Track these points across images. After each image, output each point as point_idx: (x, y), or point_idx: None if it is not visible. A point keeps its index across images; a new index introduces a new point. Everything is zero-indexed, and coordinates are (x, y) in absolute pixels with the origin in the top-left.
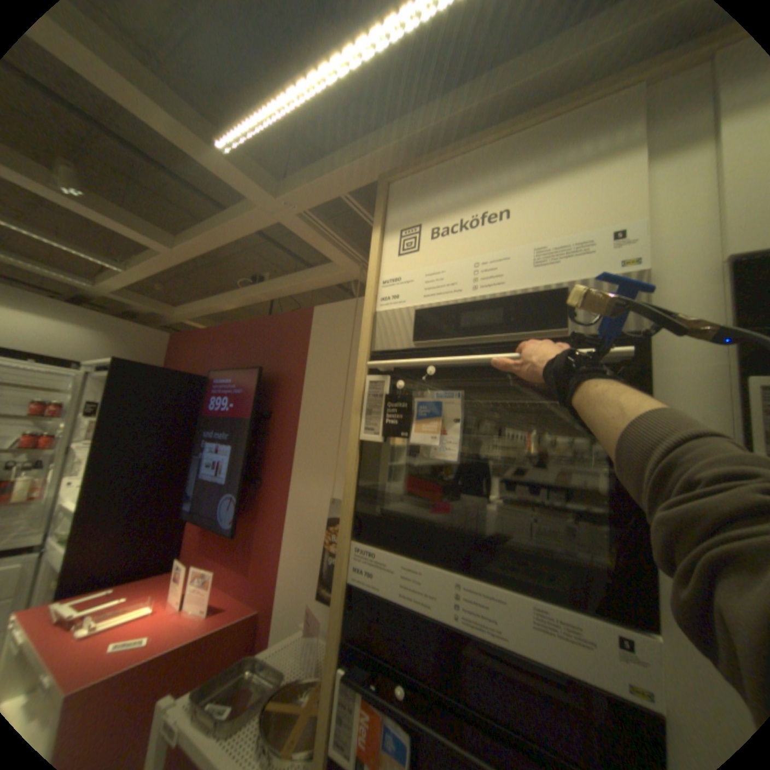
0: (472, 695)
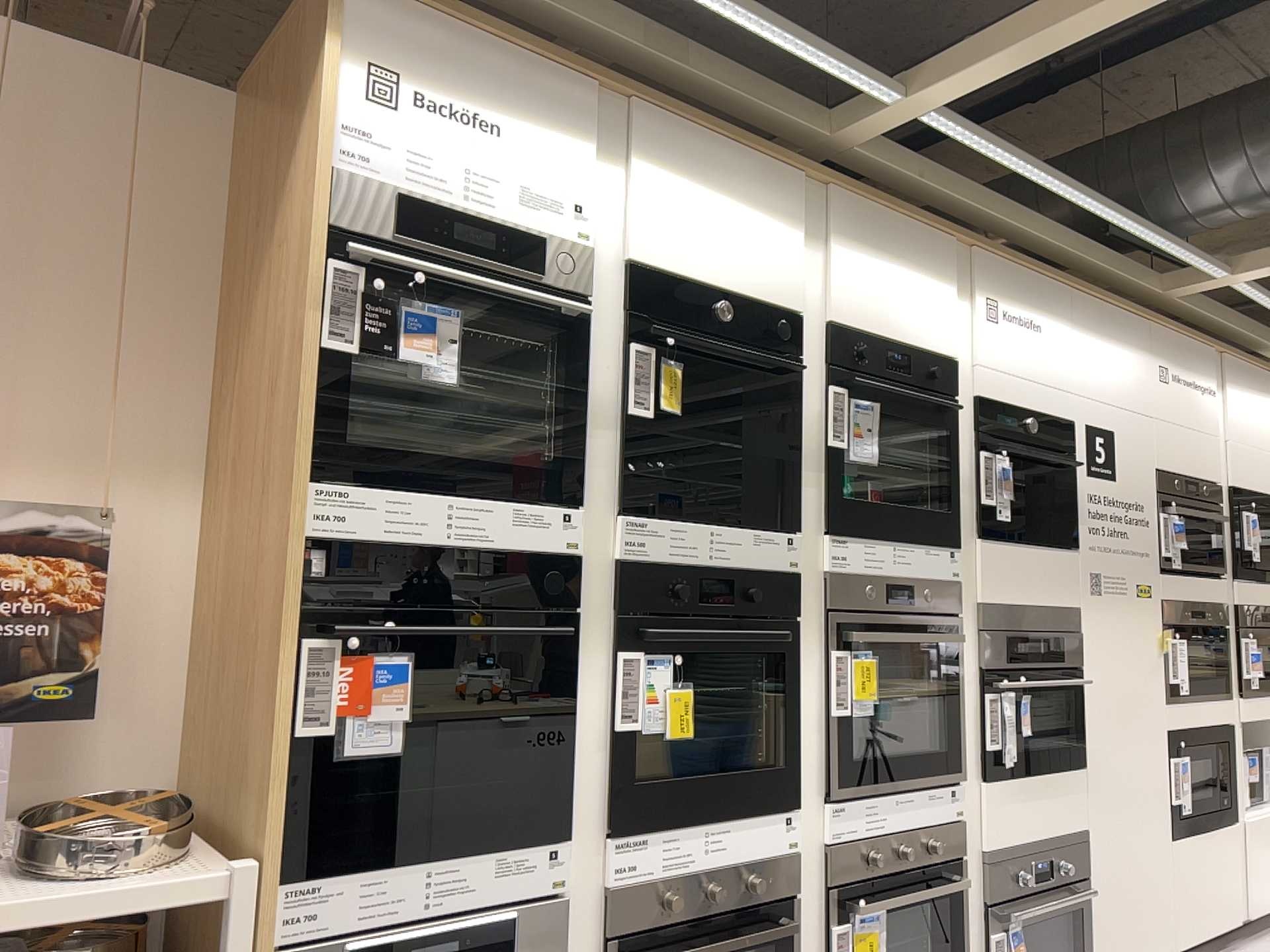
0: (460, 605)
